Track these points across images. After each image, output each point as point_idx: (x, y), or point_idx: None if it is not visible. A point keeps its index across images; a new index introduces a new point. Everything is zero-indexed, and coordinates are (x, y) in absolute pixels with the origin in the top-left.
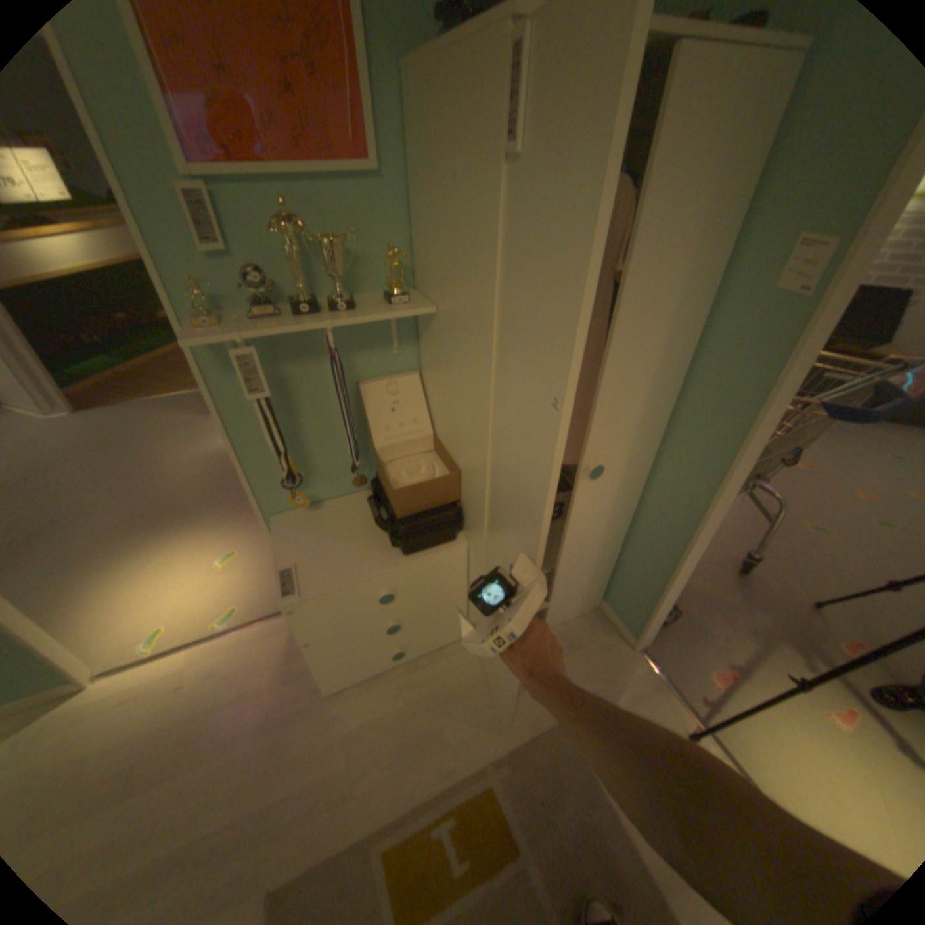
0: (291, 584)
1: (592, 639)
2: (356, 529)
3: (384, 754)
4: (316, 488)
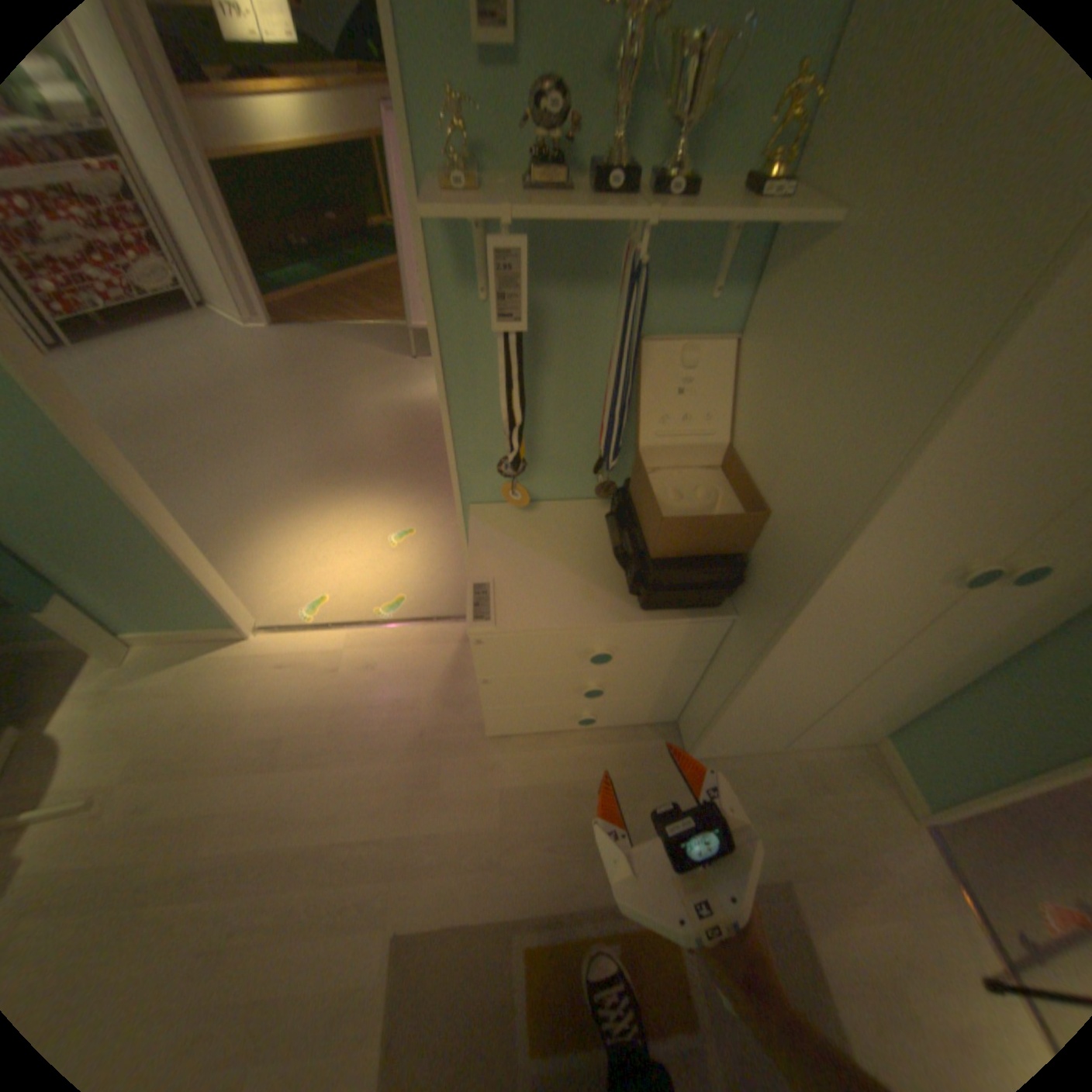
0: (487, 605)
1: (856, 786)
2: (578, 551)
3: (547, 831)
4: (536, 482)
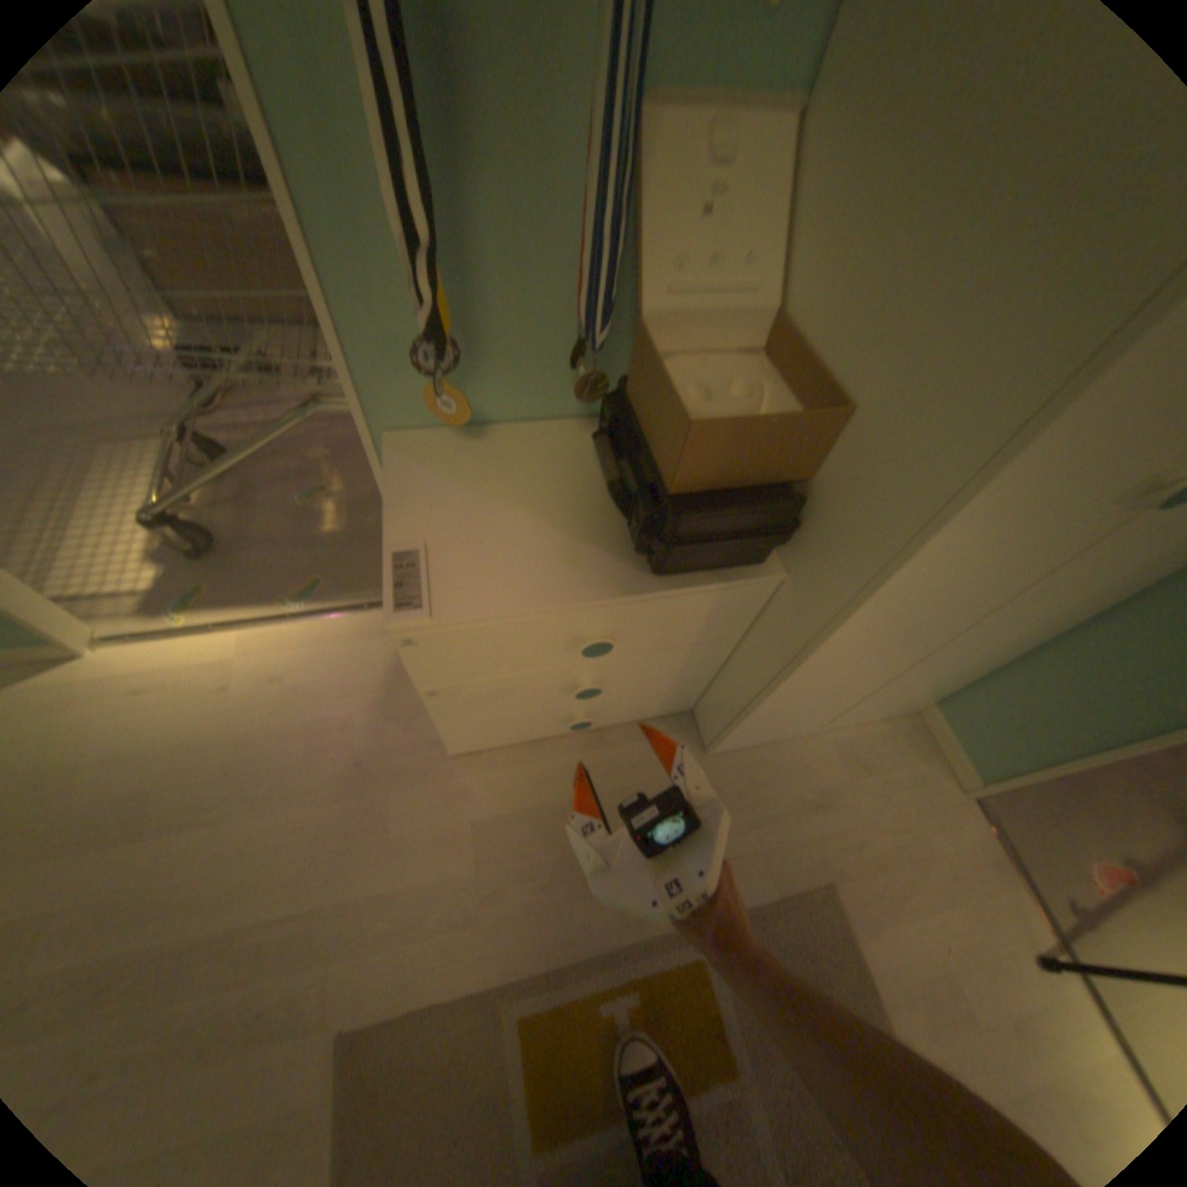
0: (416, 584)
1: (900, 763)
2: (556, 493)
3: (538, 867)
4: (484, 388)
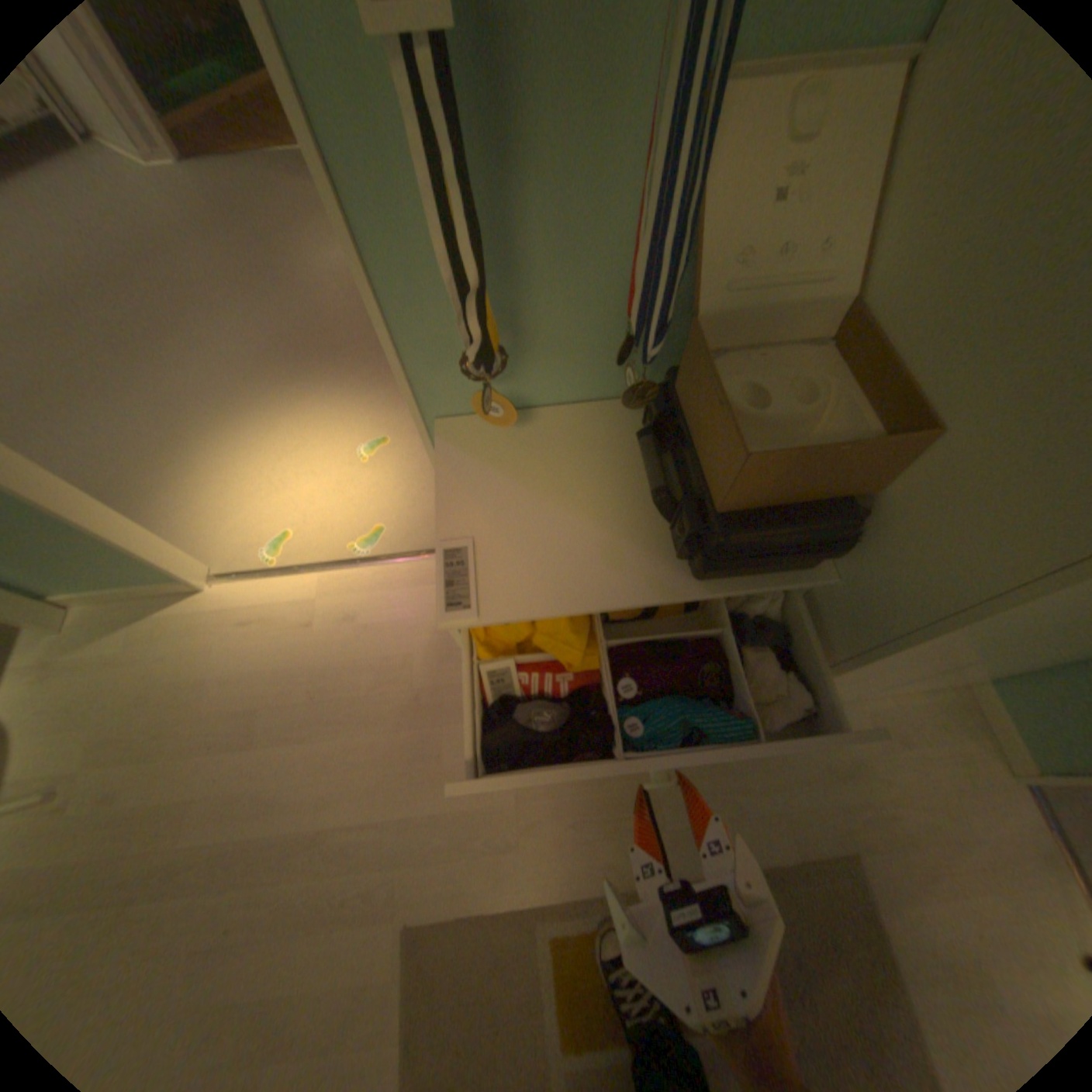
0: (466, 584)
1: (943, 739)
2: (597, 486)
3: (570, 807)
4: (529, 379)
